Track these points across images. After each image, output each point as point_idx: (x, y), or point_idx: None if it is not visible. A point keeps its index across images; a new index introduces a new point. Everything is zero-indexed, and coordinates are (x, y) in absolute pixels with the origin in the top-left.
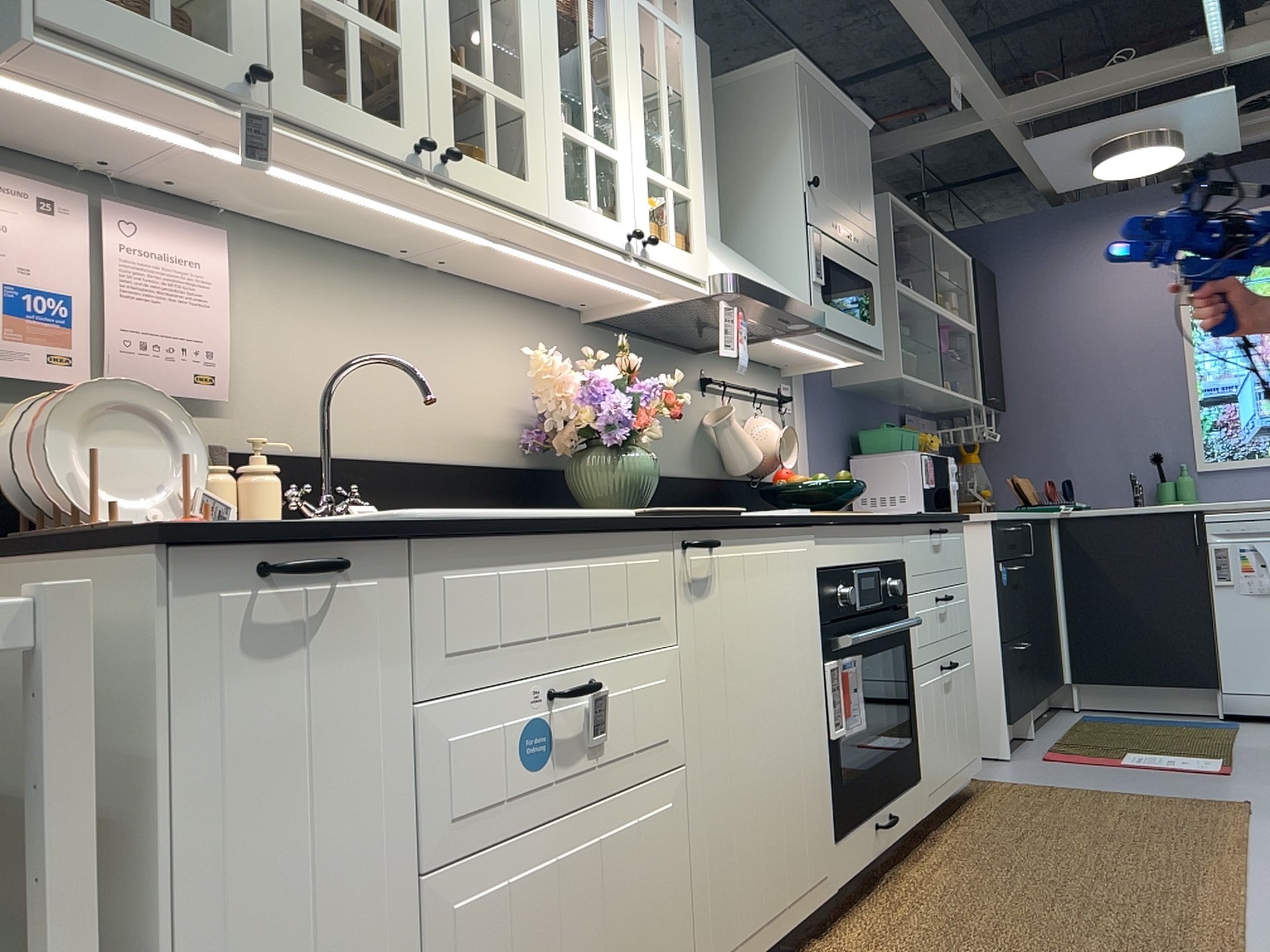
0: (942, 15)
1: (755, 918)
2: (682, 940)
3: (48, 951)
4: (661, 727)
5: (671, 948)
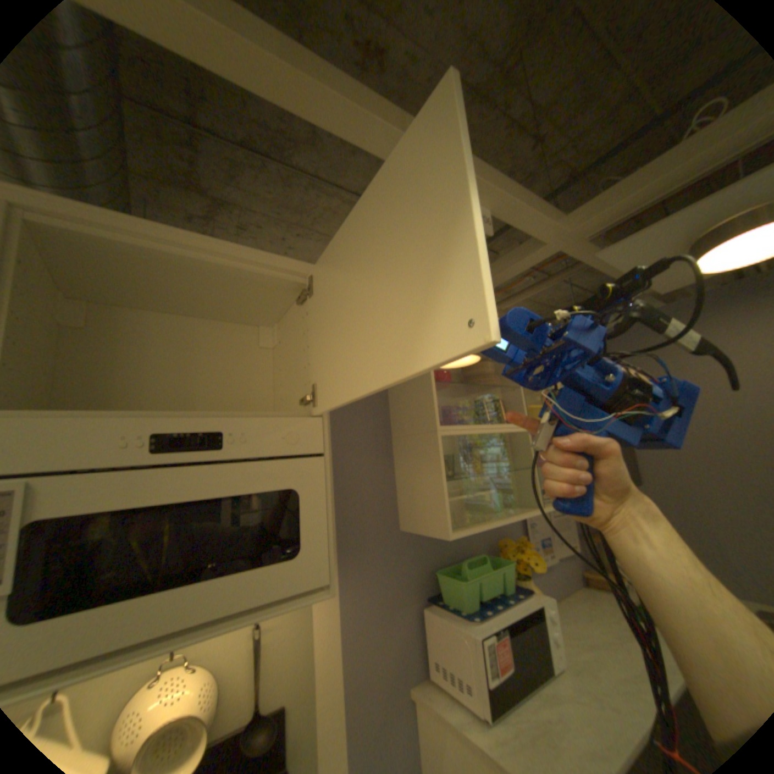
0: (383, 108)
1: None
2: None
3: None
4: None
5: None
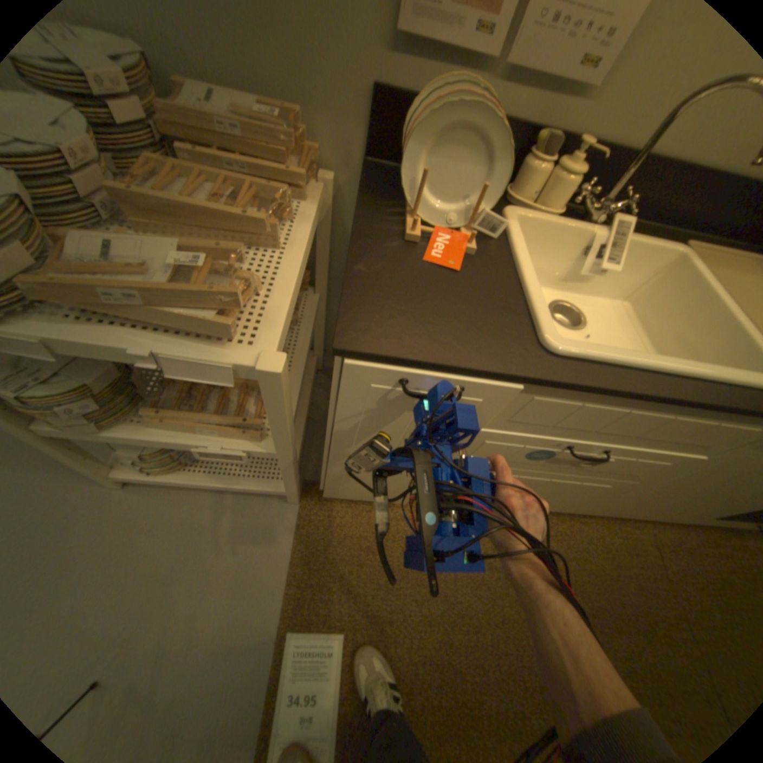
0: None
1: (621, 514)
2: (570, 505)
3: (279, 446)
4: (643, 474)
5: (561, 505)
